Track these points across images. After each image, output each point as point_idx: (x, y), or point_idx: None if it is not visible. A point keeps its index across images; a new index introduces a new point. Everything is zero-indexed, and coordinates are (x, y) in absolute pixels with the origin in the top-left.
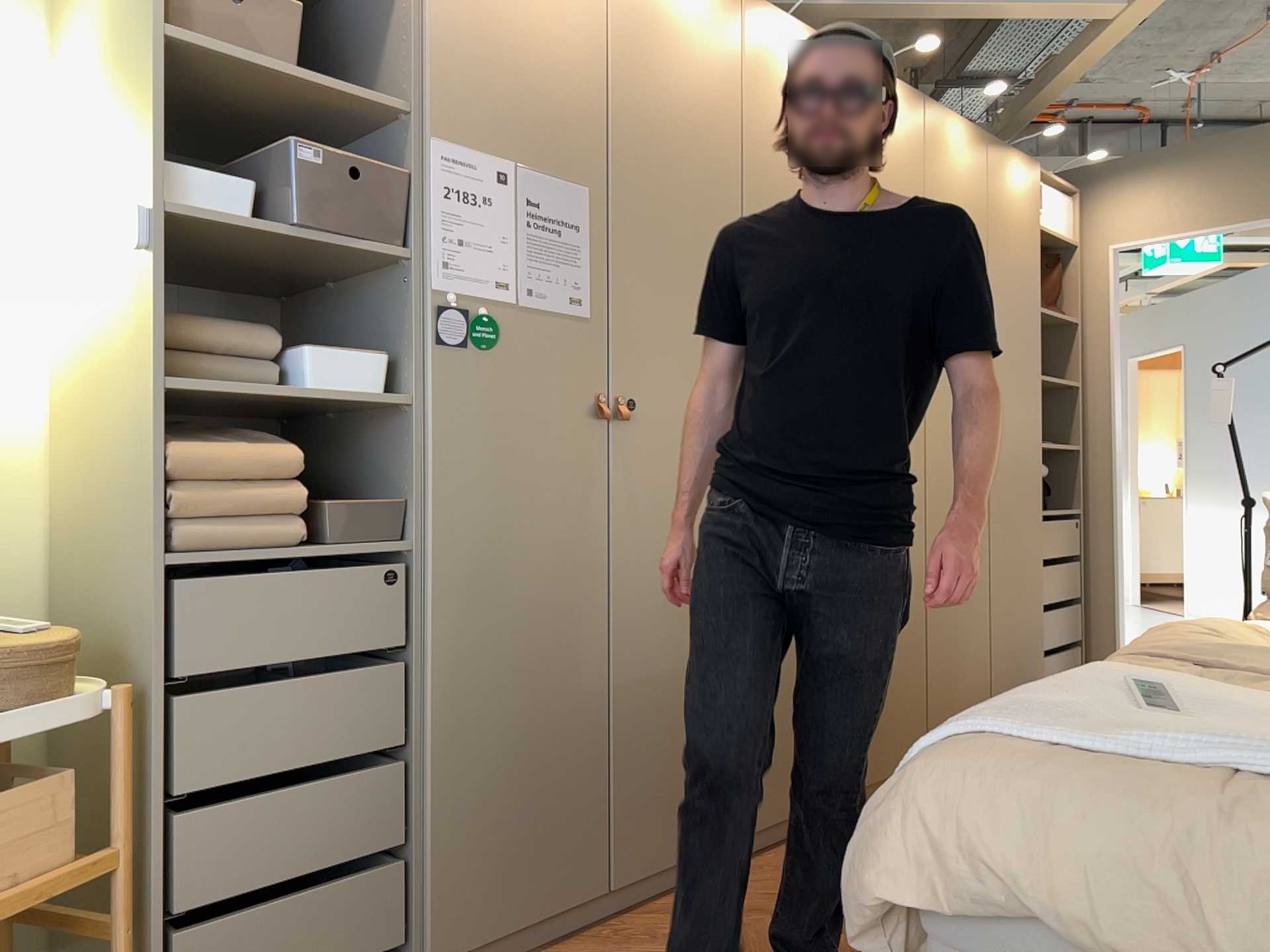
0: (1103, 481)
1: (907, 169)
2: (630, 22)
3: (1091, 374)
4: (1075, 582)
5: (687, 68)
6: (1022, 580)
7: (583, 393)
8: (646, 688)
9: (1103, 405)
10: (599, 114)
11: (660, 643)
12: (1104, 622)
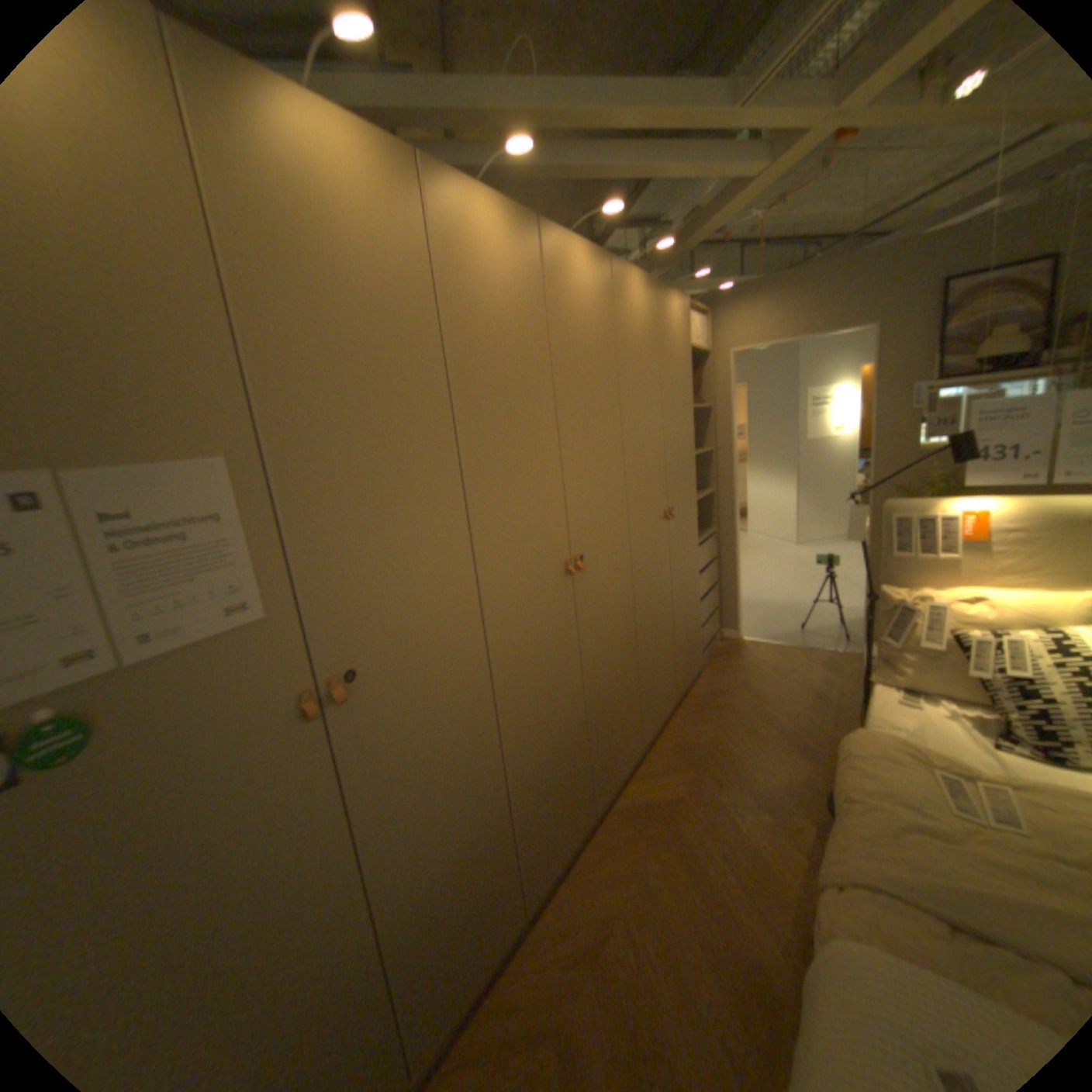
0: (727, 508)
1: (599, 326)
2: (246, 208)
3: (718, 439)
4: (713, 576)
5: (353, 264)
6: (688, 597)
7: (279, 703)
8: (419, 904)
9: (726, 460)
10: (220, 353)
11: (427, 858)
12: (728, 592)
